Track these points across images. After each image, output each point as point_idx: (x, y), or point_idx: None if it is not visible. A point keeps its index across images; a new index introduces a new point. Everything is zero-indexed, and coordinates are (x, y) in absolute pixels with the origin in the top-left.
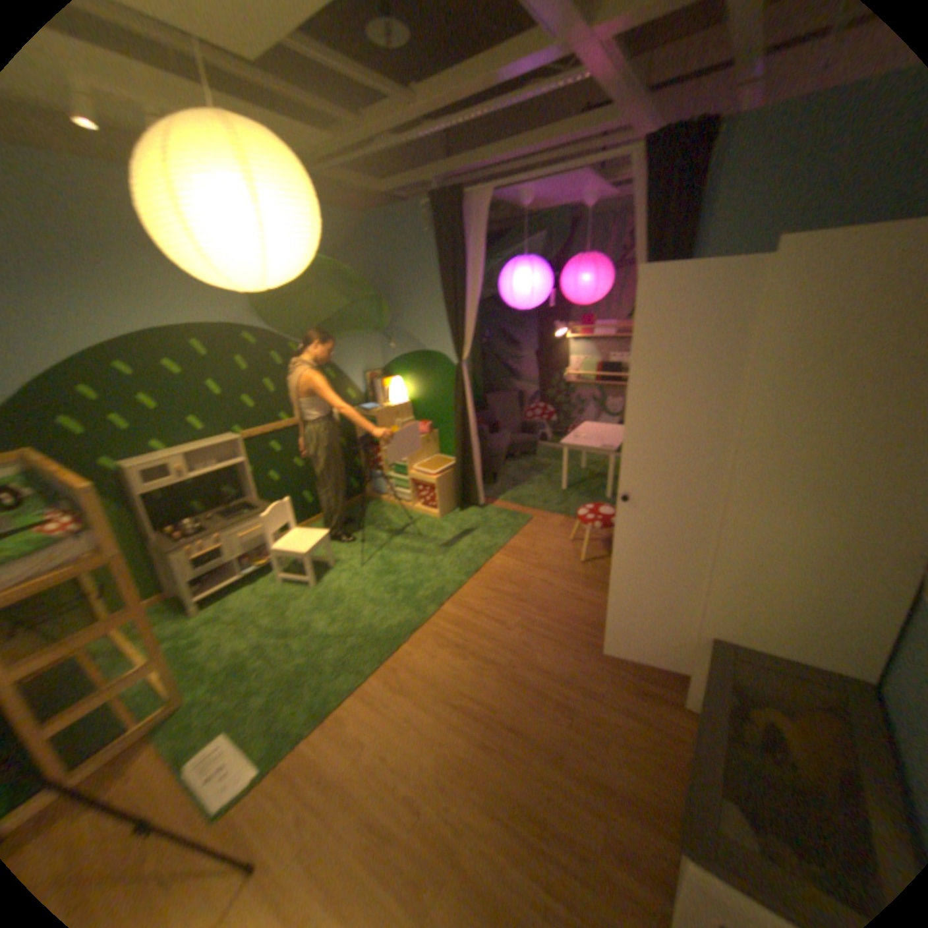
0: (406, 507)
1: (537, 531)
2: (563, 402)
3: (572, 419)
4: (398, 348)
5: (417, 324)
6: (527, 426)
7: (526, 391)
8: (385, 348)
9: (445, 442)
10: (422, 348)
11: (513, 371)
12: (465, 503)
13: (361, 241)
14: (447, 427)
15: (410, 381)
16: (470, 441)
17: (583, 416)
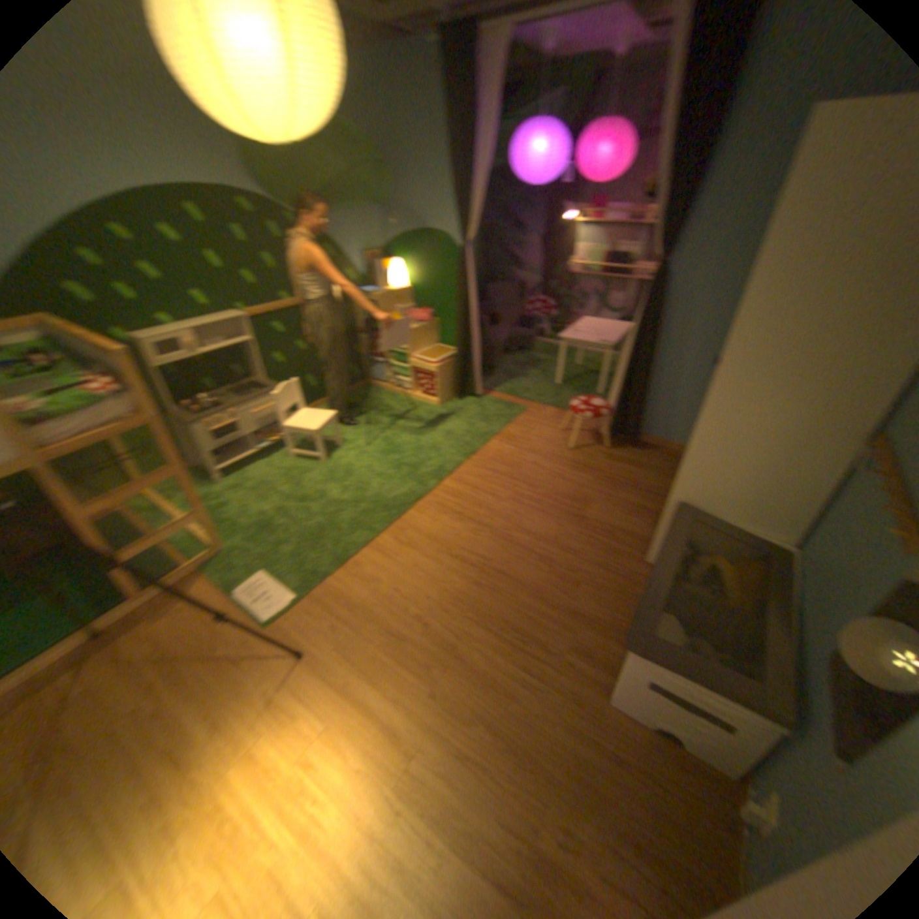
0: (405, 394)
1: (529, 421)
2: (564, 295)
3: (570, 314)
4: (398, 224)
5: (418, 196)
6: (525, 319)
7: (526, 282)
8: (383, 224)
9: (444, 331)
10: (423, 225)
11: (515, 258)
12: (462, 393)
13: (356, 87)
14: (446, 315)
15: (410, 263)
16: (469, 330)
17: (583, 311)
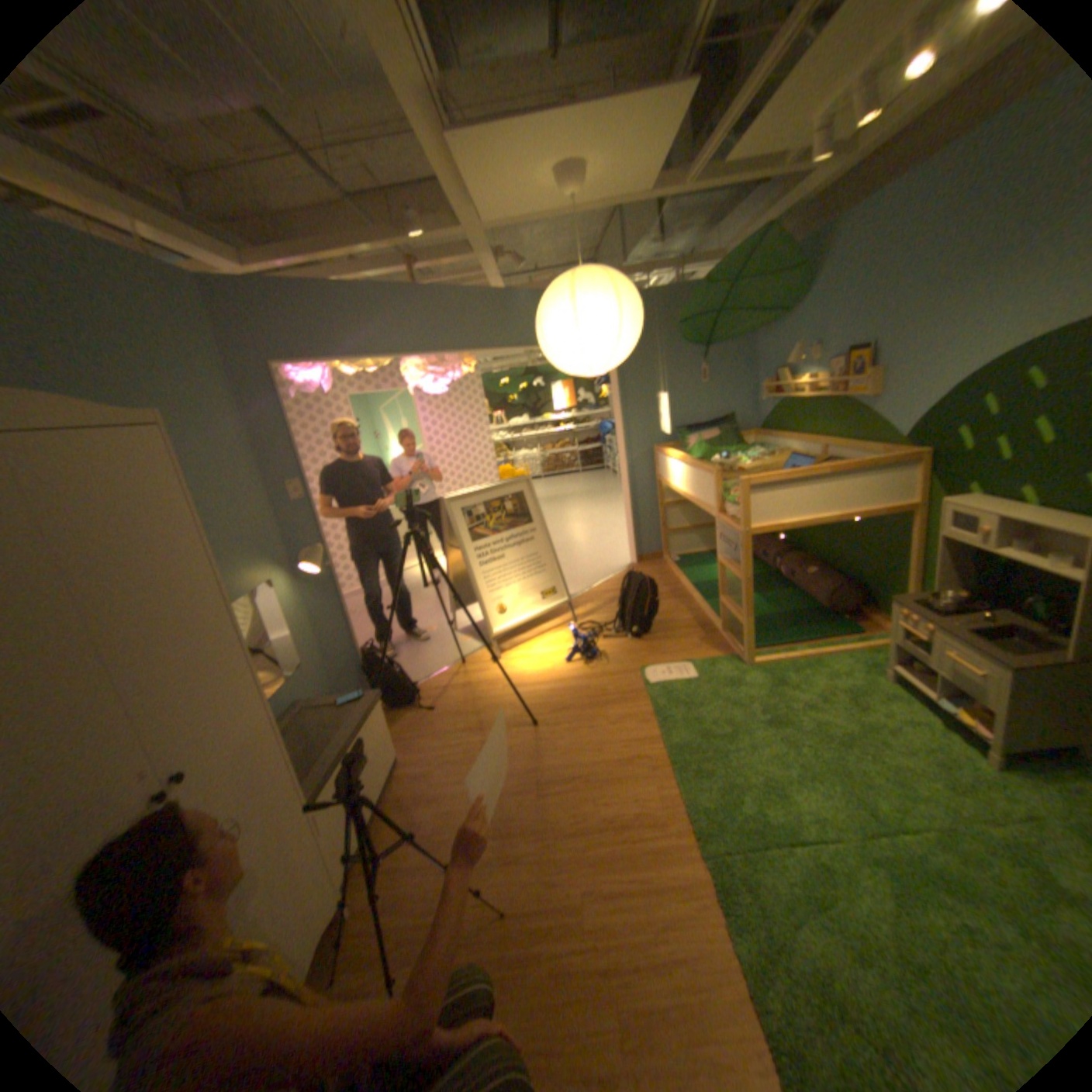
0: None
1: None
2: None
3: None
4: None
5: None
6: None
7: None
8: None
9: None
10: None
11: None
12: None
13: None
14: None
15: None
16: None
17: None
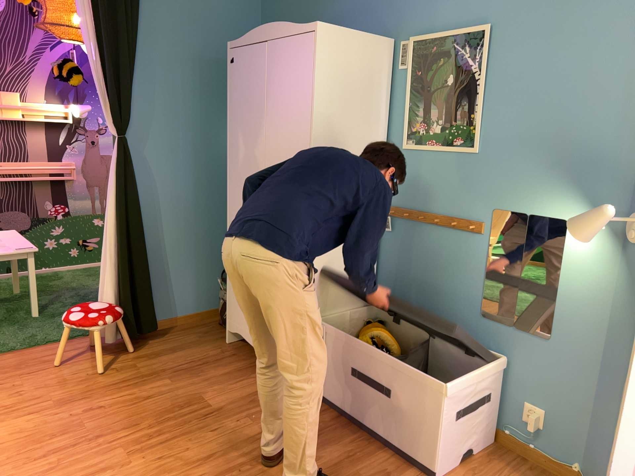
0: None
1: None
2: None
3: None
4: None
5: None
6: None
7: None
8: None
9: None
10: None
11: None
12: None
13: None
14: None
15: None
16: None
17: None
